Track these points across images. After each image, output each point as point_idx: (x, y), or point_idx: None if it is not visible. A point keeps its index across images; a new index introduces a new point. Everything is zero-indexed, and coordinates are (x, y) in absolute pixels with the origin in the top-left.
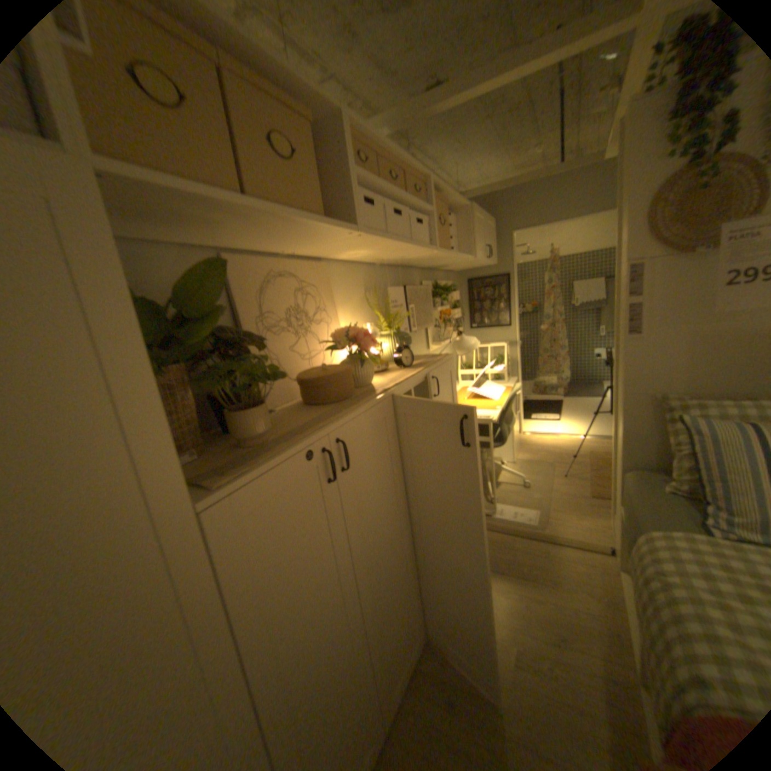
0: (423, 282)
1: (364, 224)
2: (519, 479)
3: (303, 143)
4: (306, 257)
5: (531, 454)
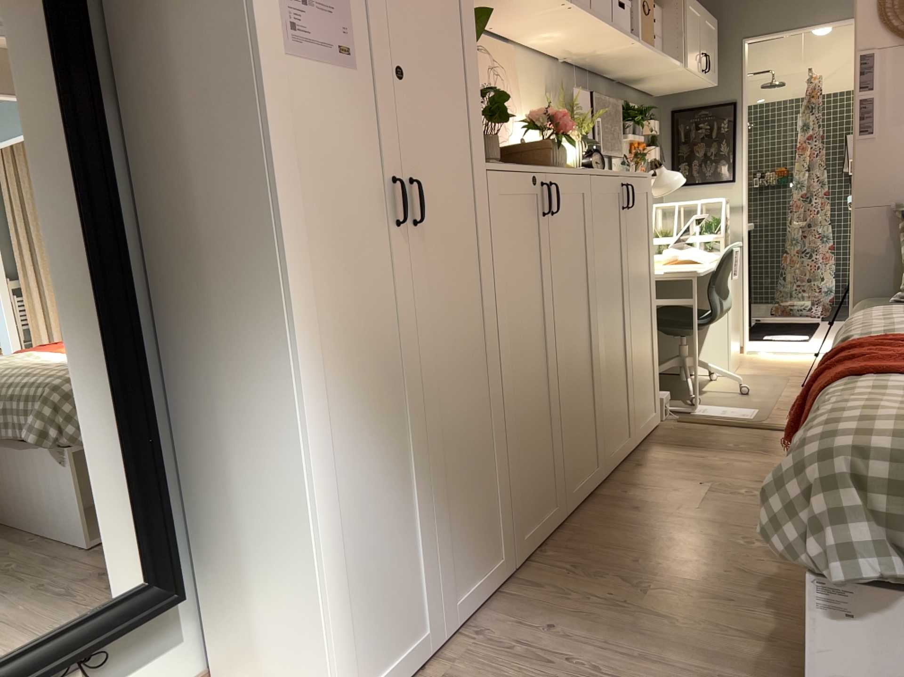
0: (610, 99)
1: None
2: (735, 388)
3: None
4: (496, 38)
5: (756, 369)
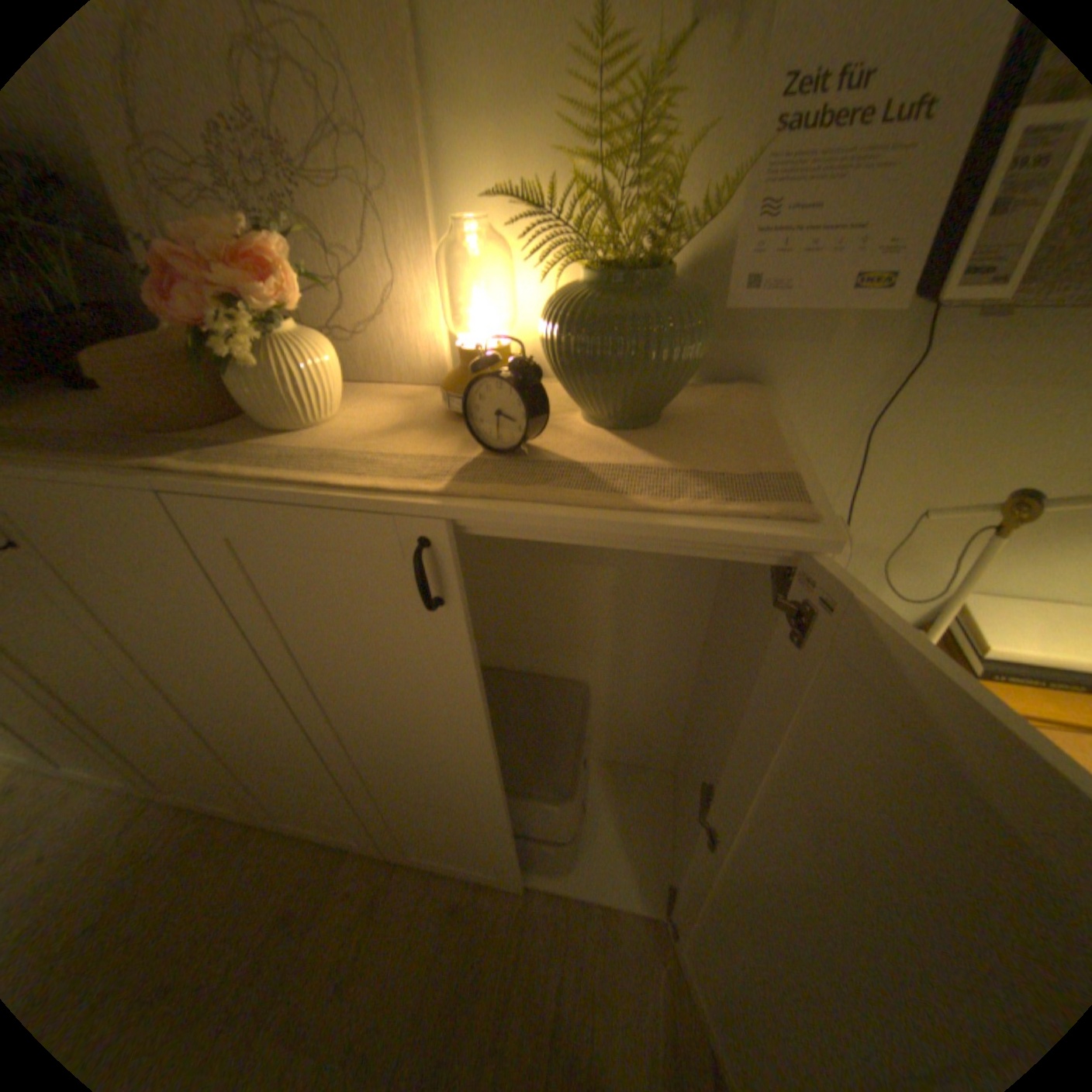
0: None
1: None
2: None
3: None
4: None
5: None
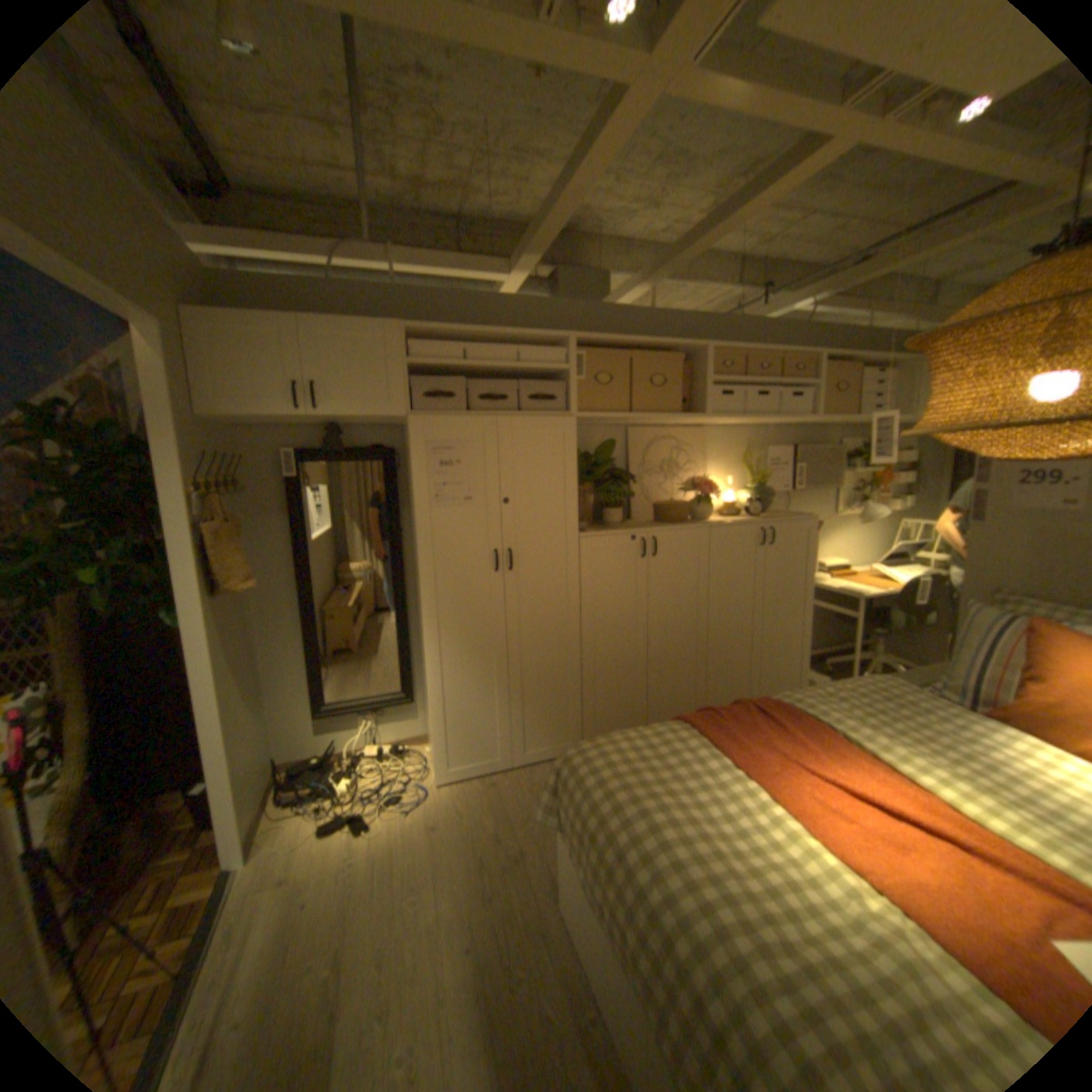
0: (843, 441)
1: (715, 411)
2: None
3: (682, 367)
4: (688, 426)
5: None
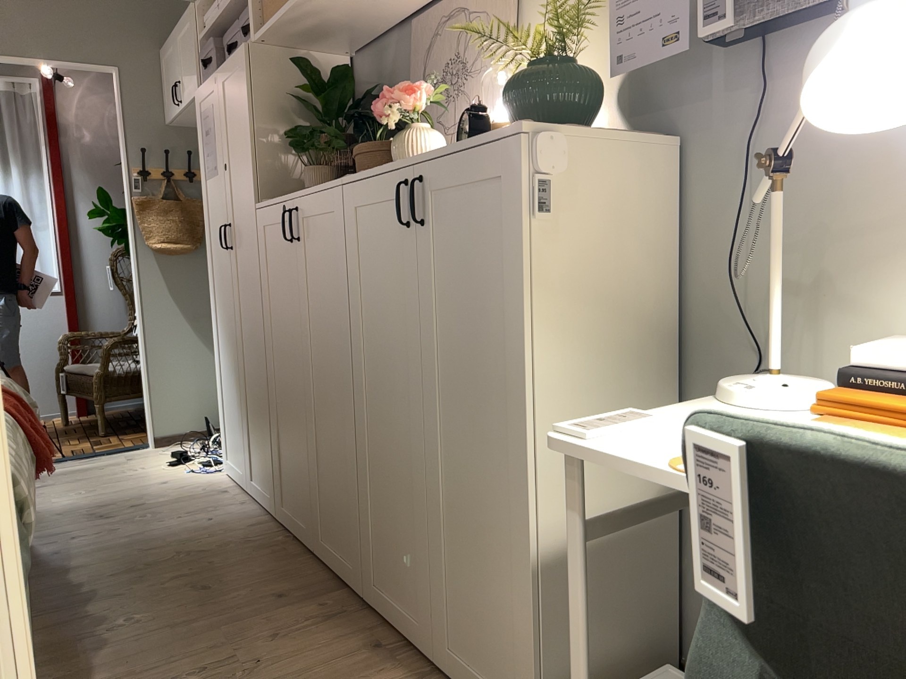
0: None
1: None
2: None
3: None
4: None
5: None
